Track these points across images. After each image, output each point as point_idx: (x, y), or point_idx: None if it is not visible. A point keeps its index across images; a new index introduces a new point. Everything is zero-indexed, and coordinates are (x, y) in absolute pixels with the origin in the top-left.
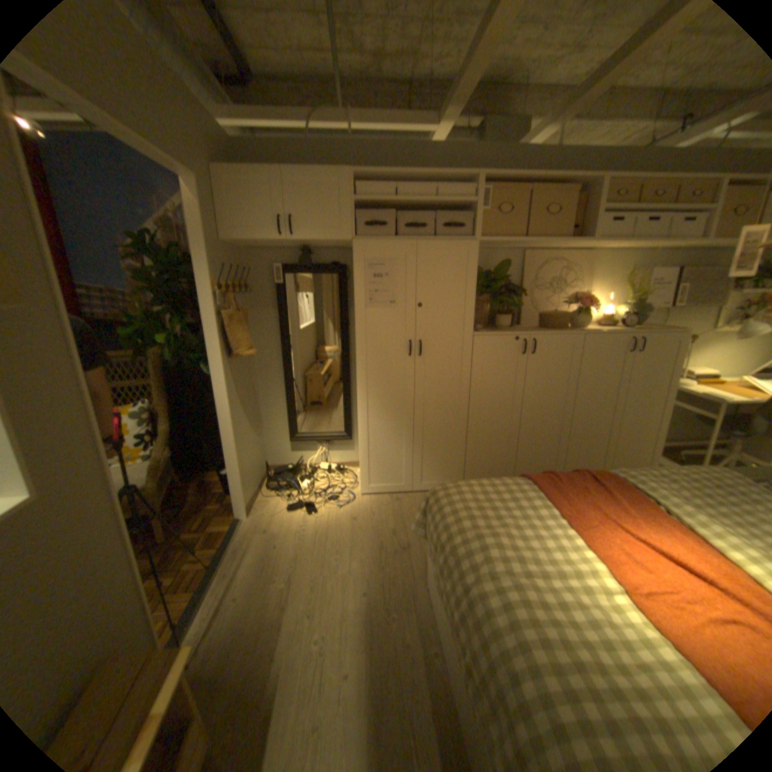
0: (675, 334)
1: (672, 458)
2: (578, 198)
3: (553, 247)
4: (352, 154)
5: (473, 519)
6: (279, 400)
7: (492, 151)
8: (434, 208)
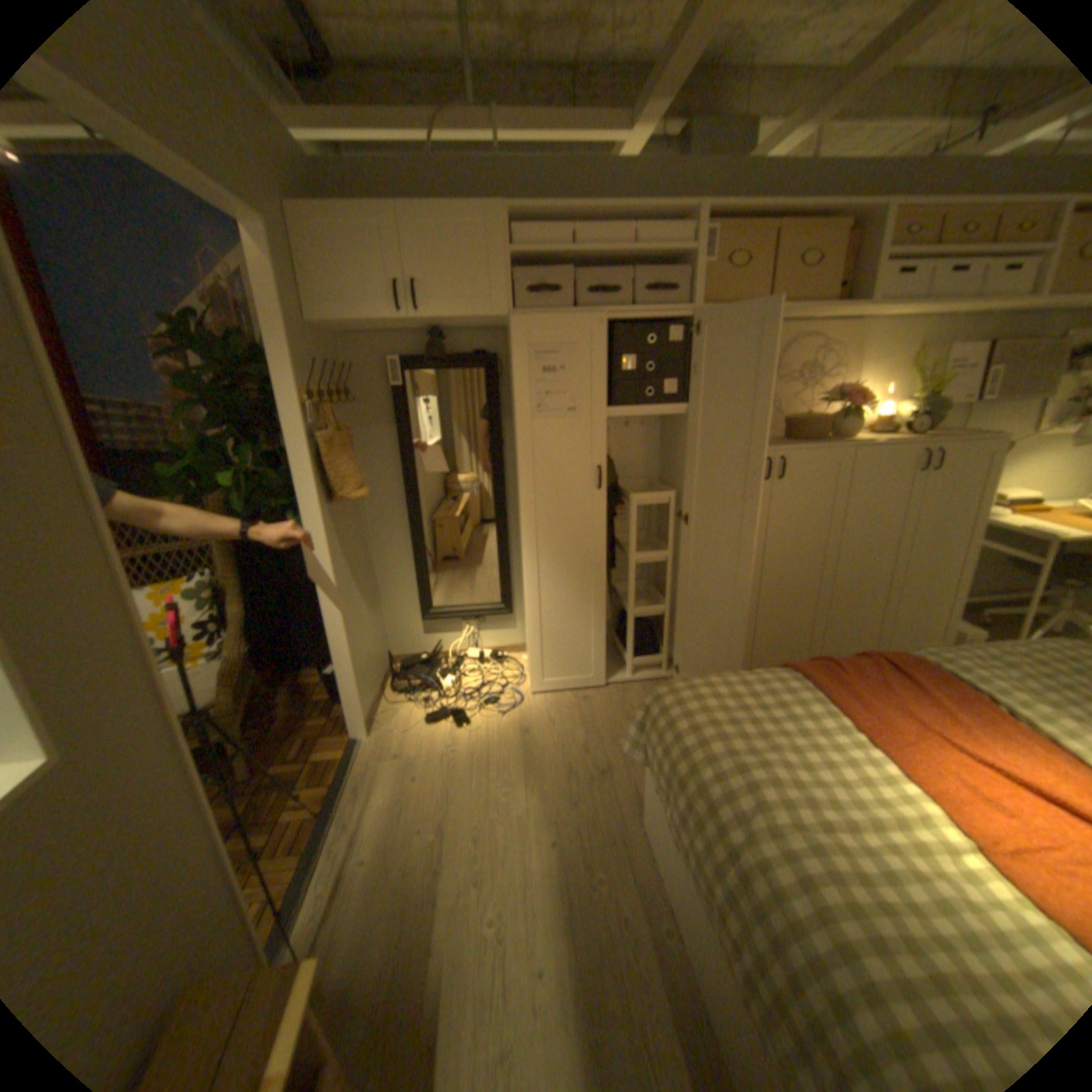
0: (987, 441)
1: (970, 619)
2: (847, 239)
3: (805, 316)
4: (500, 178)
5: (726, 739)
6: (403, 559)
7: (714, 170)
8: (630, 262)
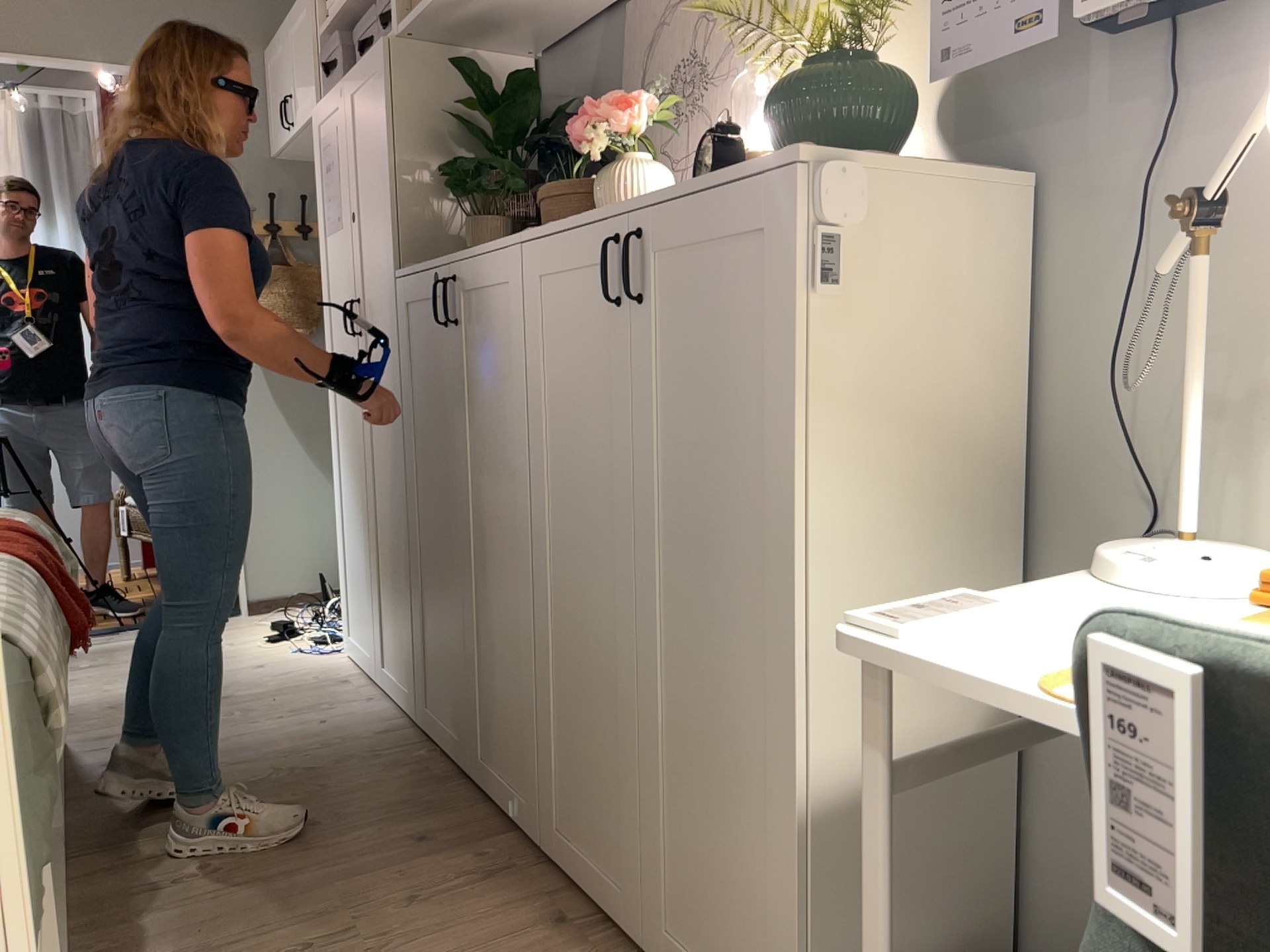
0: (742, 183)
1: None
2: None
3: None
4: None
5: None
6: None
7: None
8: None
